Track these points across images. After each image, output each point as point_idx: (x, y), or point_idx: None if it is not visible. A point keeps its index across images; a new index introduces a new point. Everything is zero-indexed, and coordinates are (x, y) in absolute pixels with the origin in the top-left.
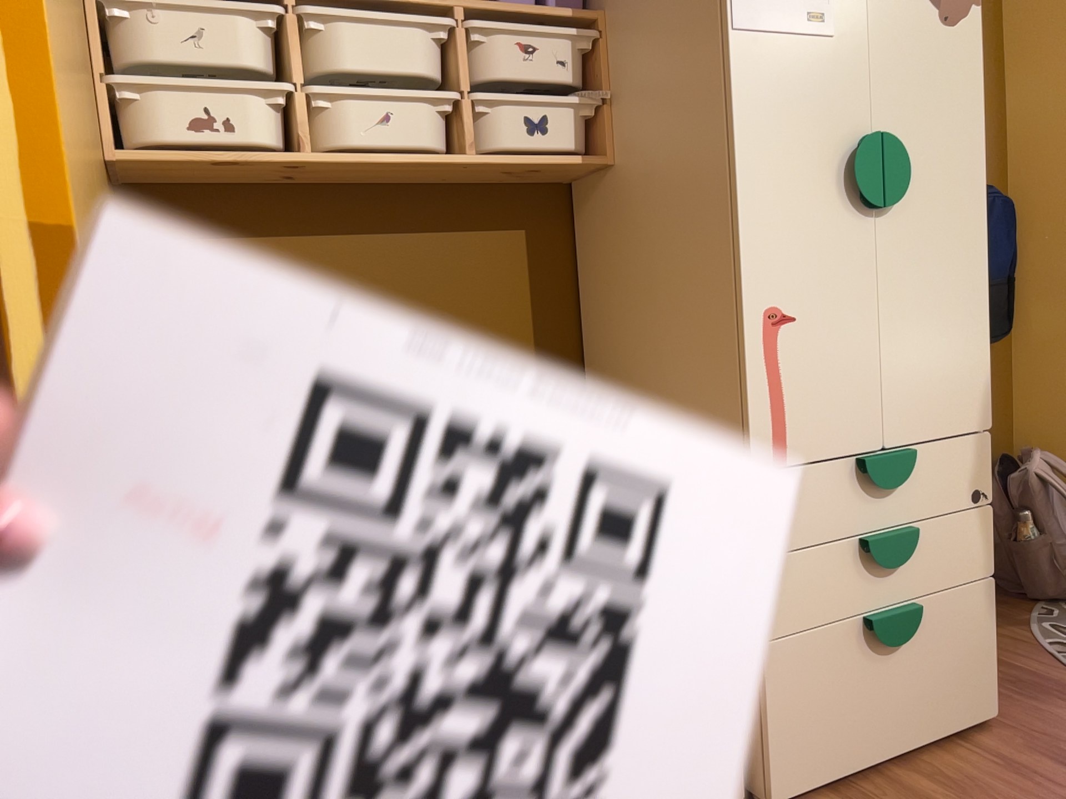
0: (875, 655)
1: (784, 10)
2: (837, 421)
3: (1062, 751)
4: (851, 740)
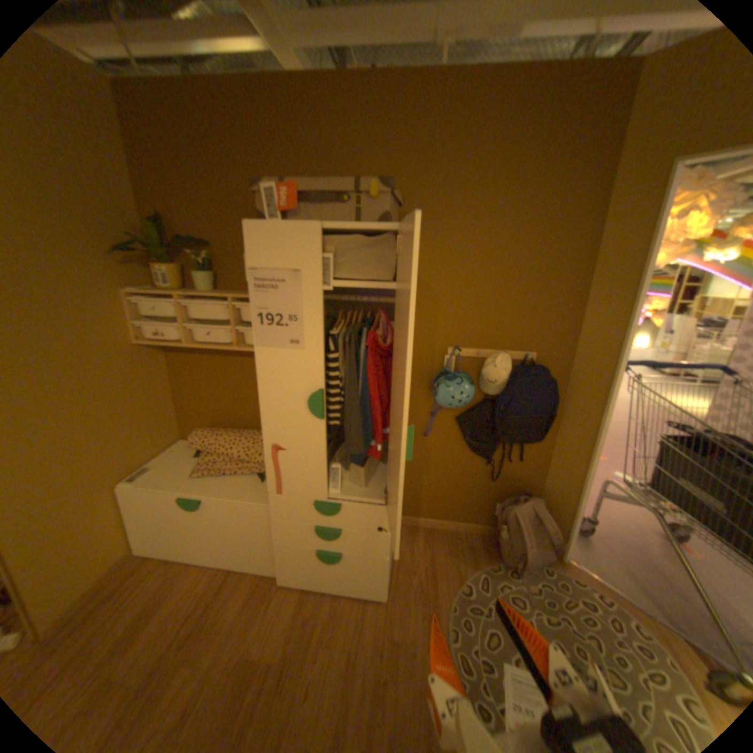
0: (321, 563)
1: (279, 340)
2: (304, 488)
3: (382, 632)
4: (310, 582)
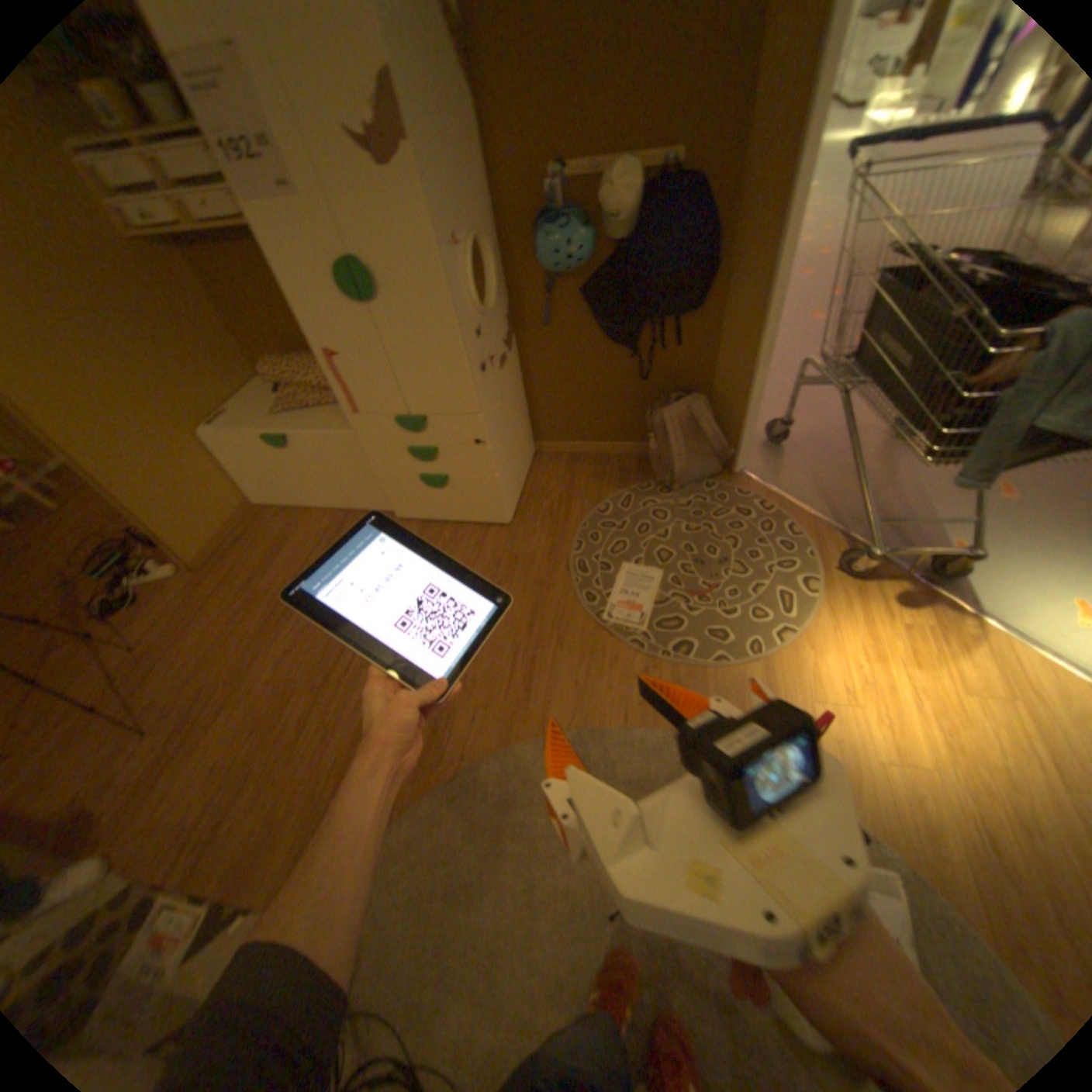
0: (429, 490)
1: (258, 186)
2: (376, 403)
3: (501, 548)
4: (425, 512)
